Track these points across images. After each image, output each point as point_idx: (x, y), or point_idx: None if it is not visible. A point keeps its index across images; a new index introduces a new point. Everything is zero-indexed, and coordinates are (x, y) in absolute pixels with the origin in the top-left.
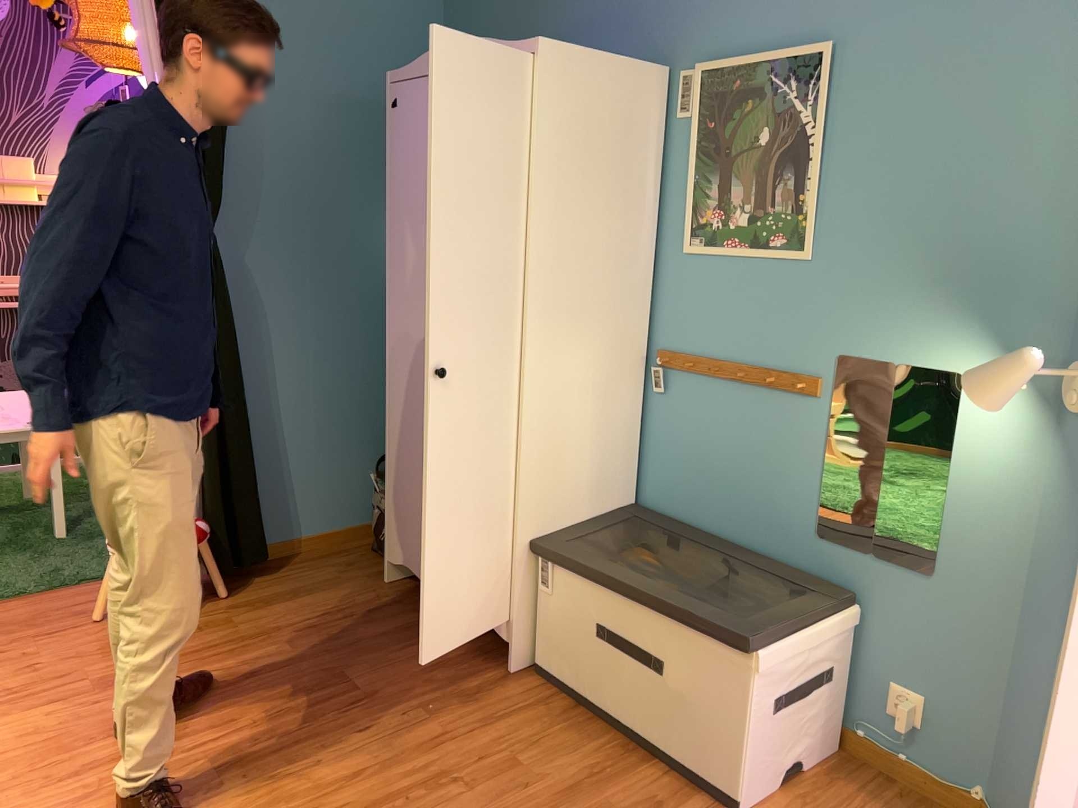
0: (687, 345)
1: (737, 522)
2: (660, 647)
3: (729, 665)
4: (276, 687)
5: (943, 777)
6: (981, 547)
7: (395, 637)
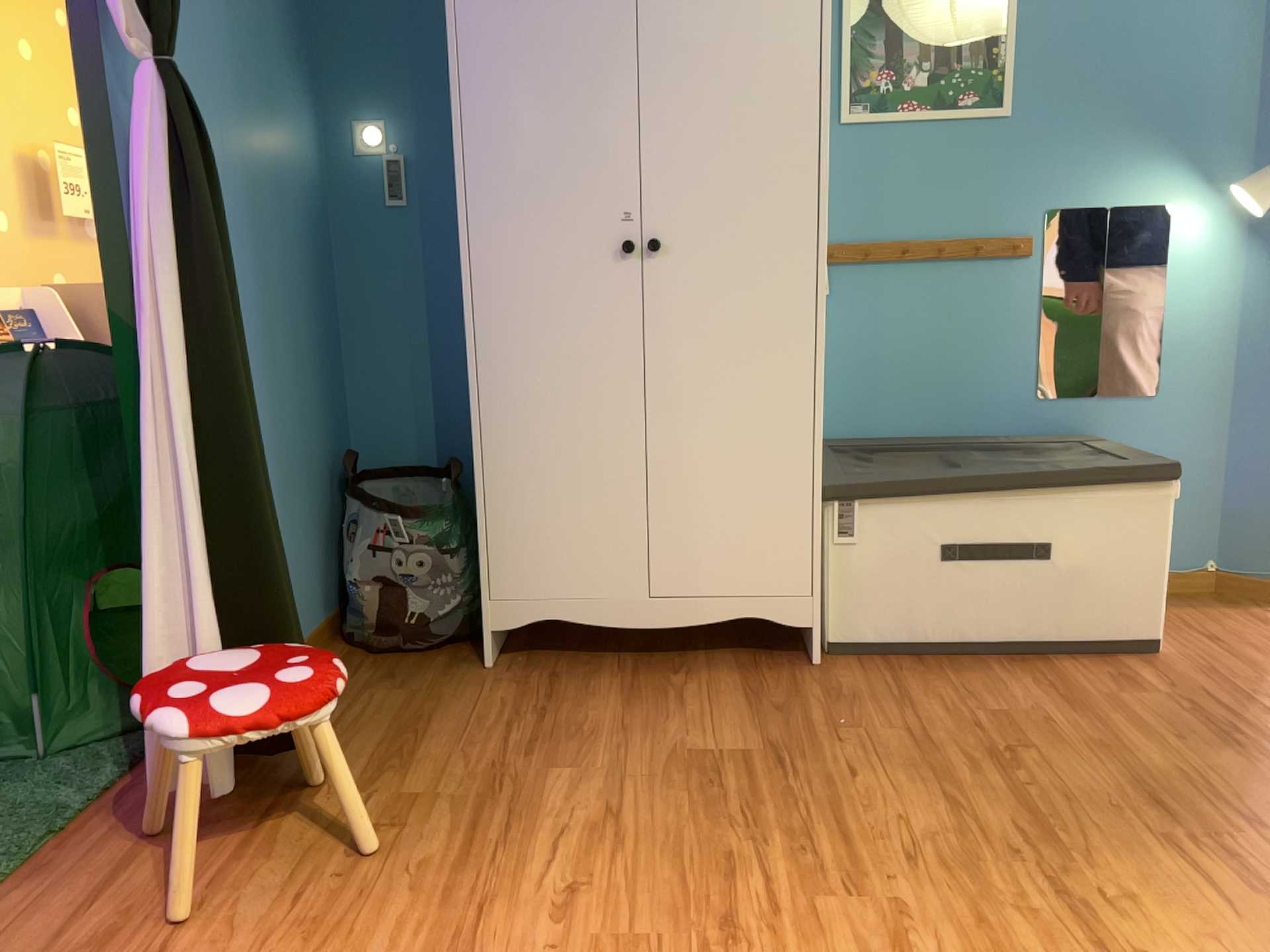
0: (853, 232)
1: (941, 416)
2: (1046, 527)
3: (1142, 506)
4: (665, 804)
5: (1182, 570)
6: (1198, 355)
7: (645, 699)
